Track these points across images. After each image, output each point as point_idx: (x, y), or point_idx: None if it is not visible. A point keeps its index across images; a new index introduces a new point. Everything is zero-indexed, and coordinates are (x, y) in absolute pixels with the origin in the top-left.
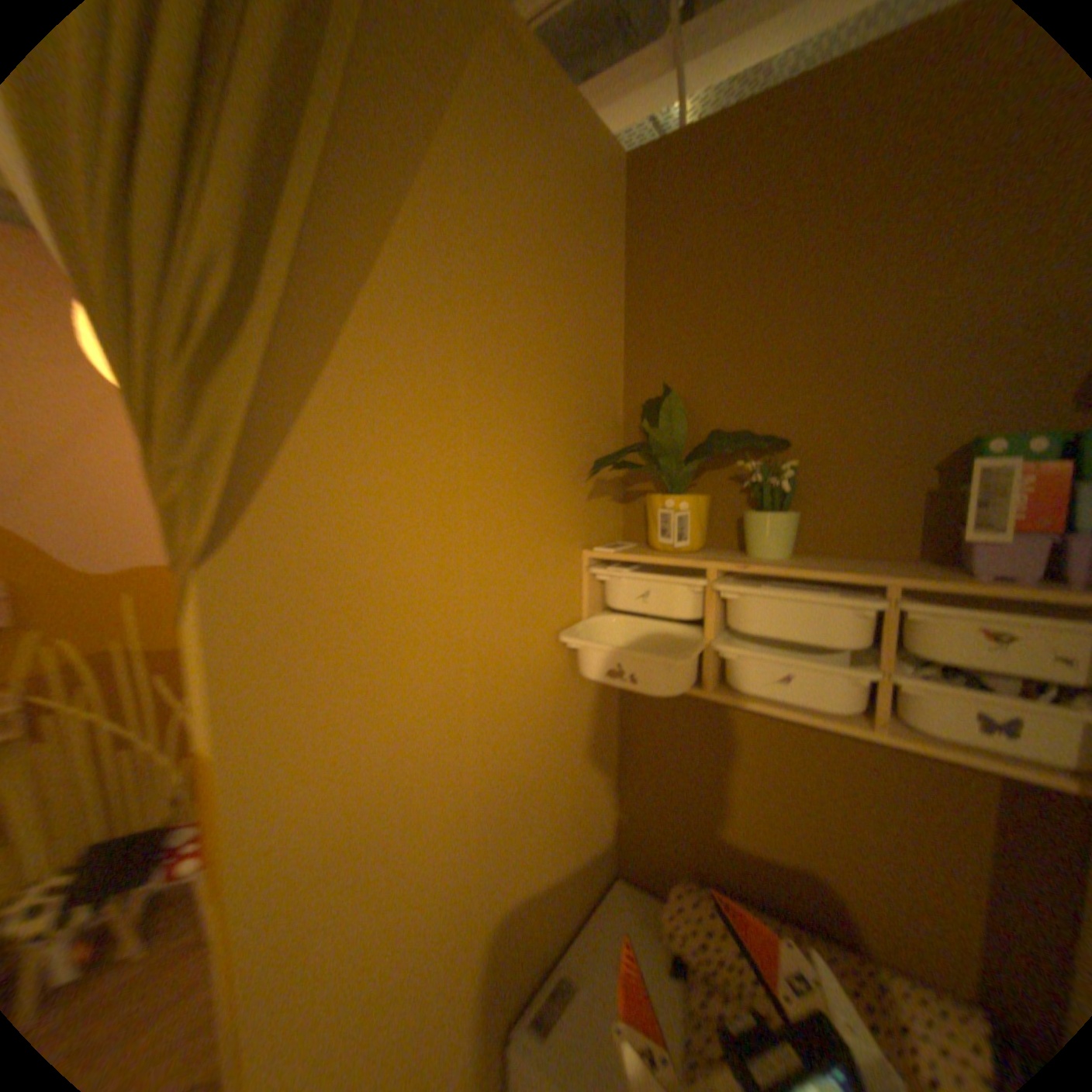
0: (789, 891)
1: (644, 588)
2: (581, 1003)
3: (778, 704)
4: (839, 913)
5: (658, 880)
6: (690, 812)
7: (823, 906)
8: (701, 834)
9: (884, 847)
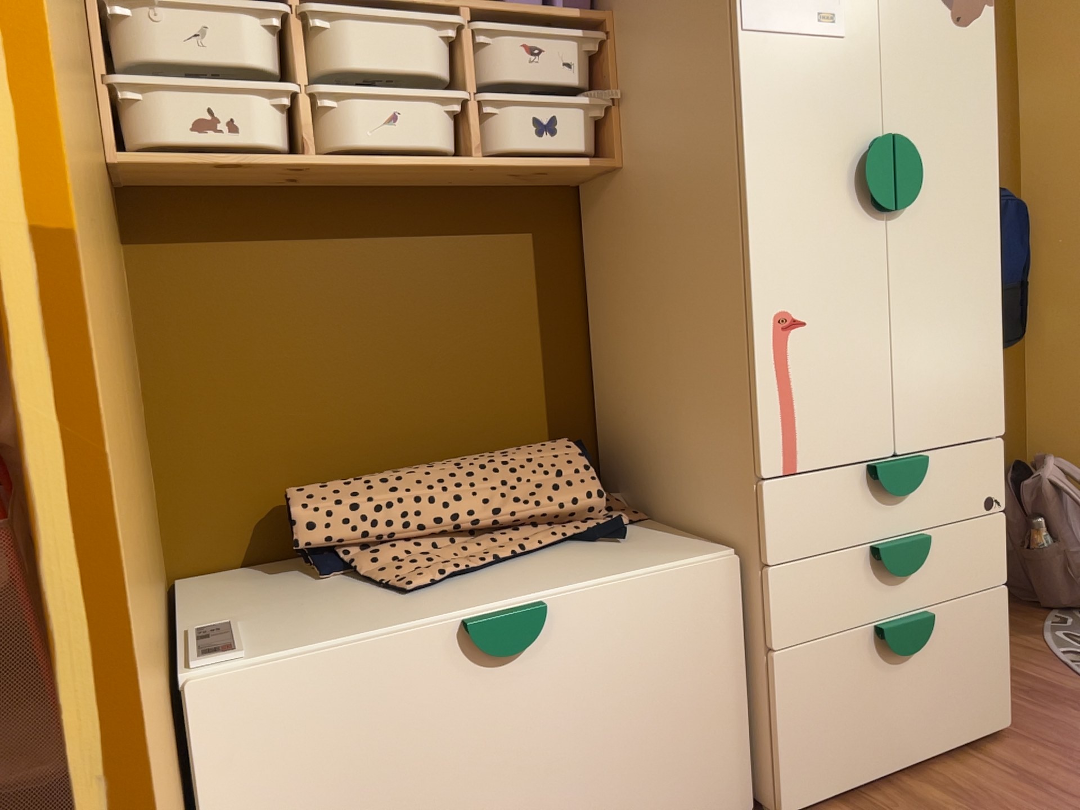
0: (400, 443)
1: (203, 24)
2: (245, 629)
3: (388, 152)
4: (448, 436)
5: (242, 541)
6: (272, 410)
7: (433, 438)
8: (292, 433)
9: (470, 340)
